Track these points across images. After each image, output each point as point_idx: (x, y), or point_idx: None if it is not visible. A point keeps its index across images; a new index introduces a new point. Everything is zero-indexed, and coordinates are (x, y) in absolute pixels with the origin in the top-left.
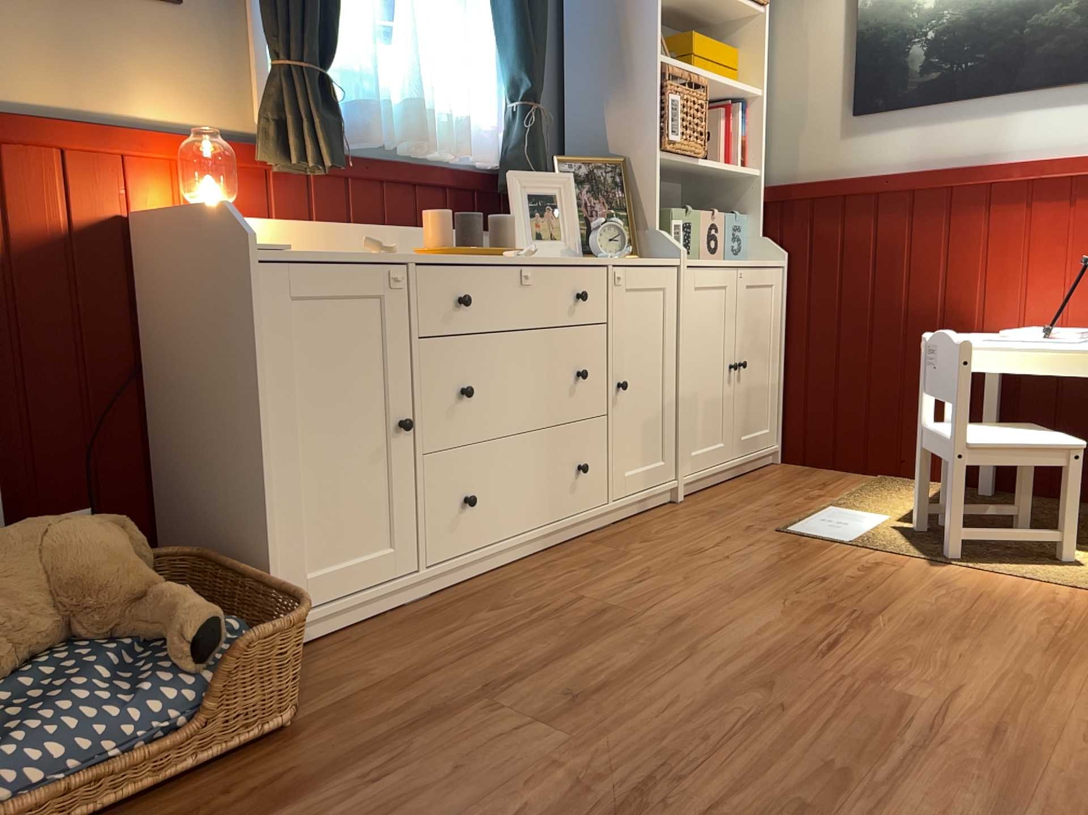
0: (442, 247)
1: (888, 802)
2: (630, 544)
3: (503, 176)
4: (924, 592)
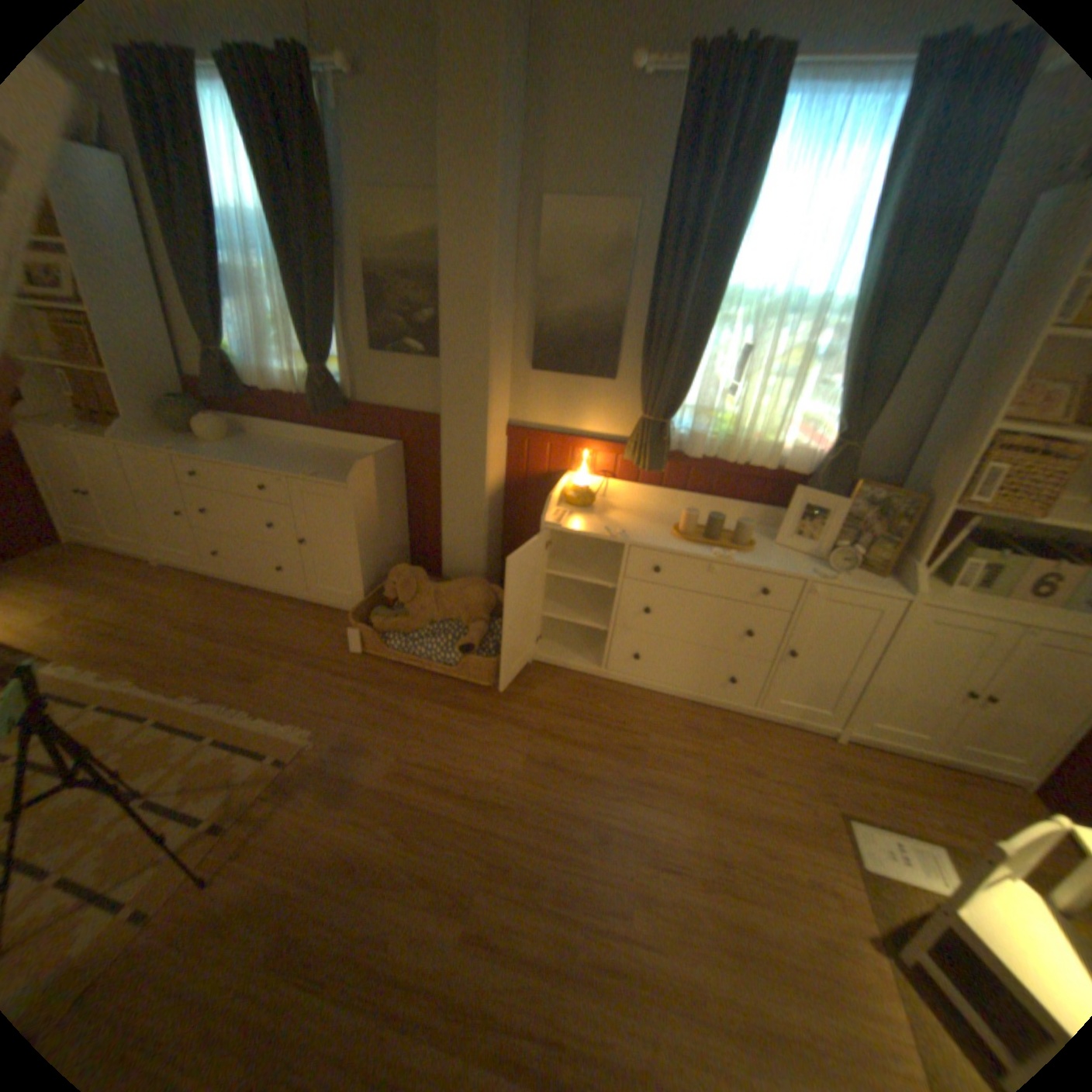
0: (679, 534)
1: (525, 911)
2: (736, 738)
3: (809, 484)
4: (804, 936)
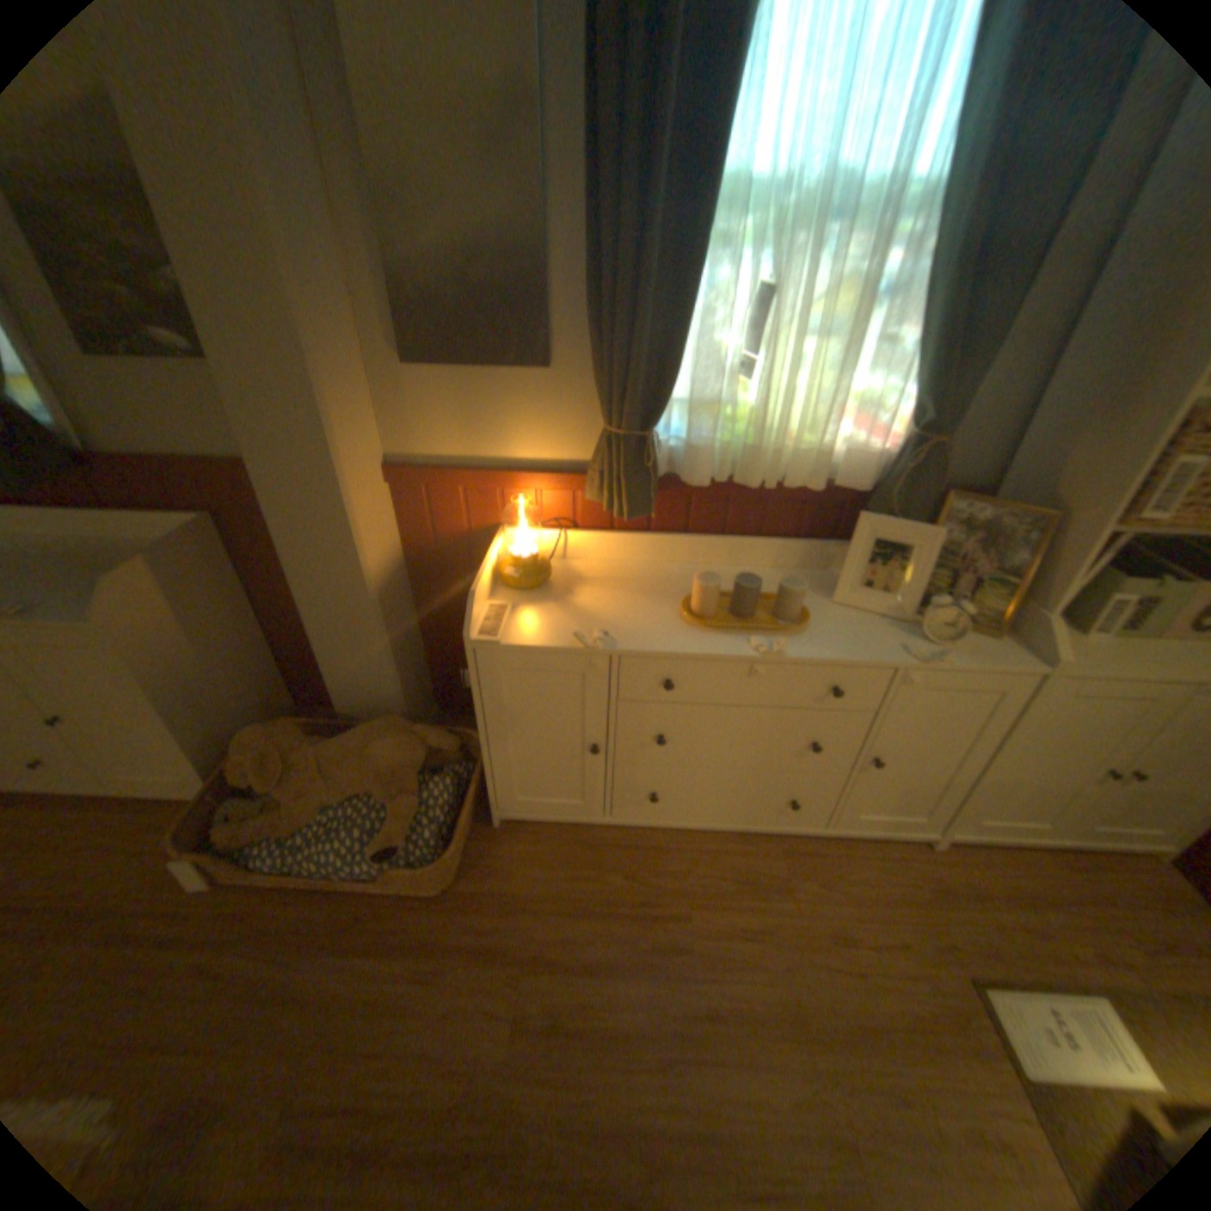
0: (695, 616)
1: None
2: (808, 881)
3: (873, 502)
4: None
